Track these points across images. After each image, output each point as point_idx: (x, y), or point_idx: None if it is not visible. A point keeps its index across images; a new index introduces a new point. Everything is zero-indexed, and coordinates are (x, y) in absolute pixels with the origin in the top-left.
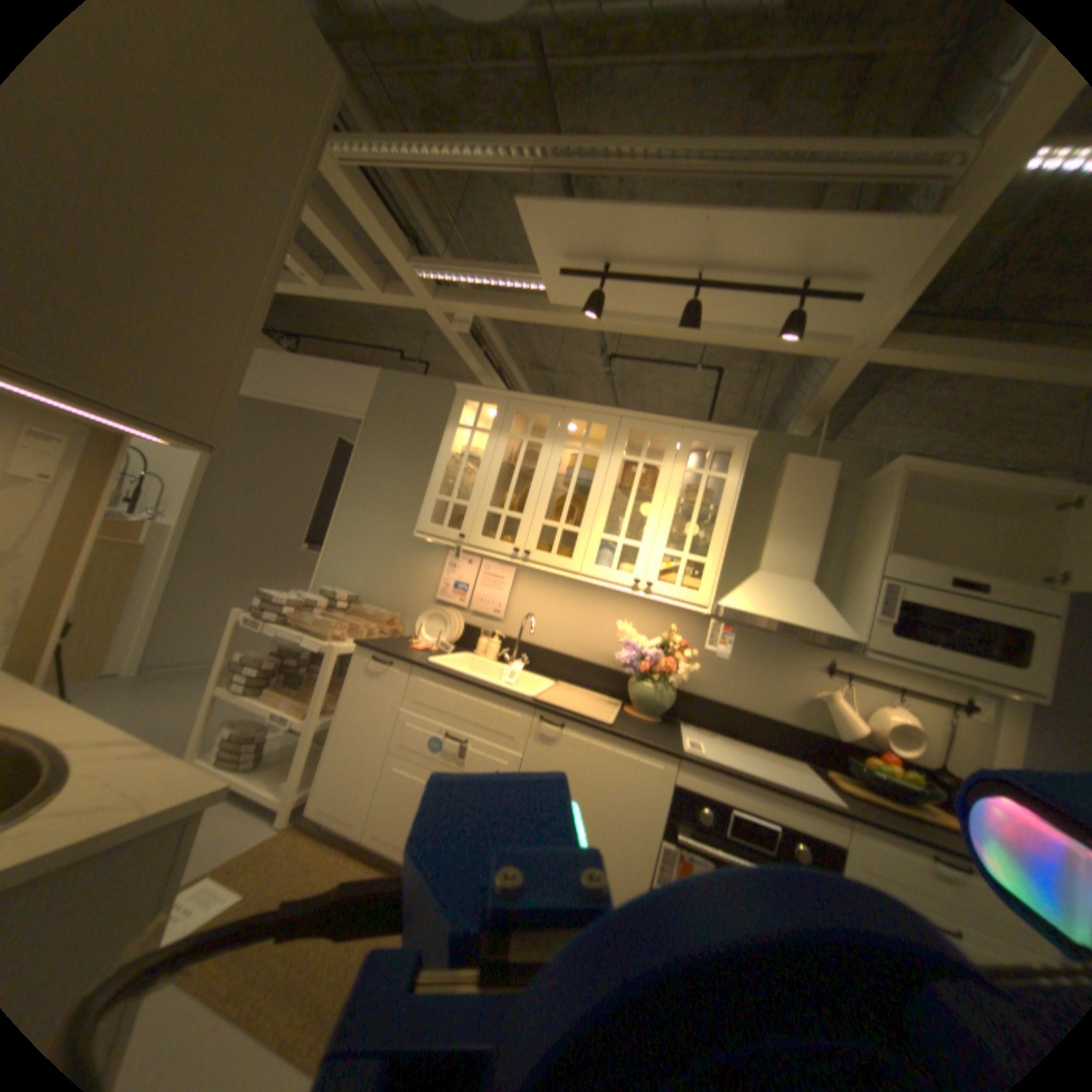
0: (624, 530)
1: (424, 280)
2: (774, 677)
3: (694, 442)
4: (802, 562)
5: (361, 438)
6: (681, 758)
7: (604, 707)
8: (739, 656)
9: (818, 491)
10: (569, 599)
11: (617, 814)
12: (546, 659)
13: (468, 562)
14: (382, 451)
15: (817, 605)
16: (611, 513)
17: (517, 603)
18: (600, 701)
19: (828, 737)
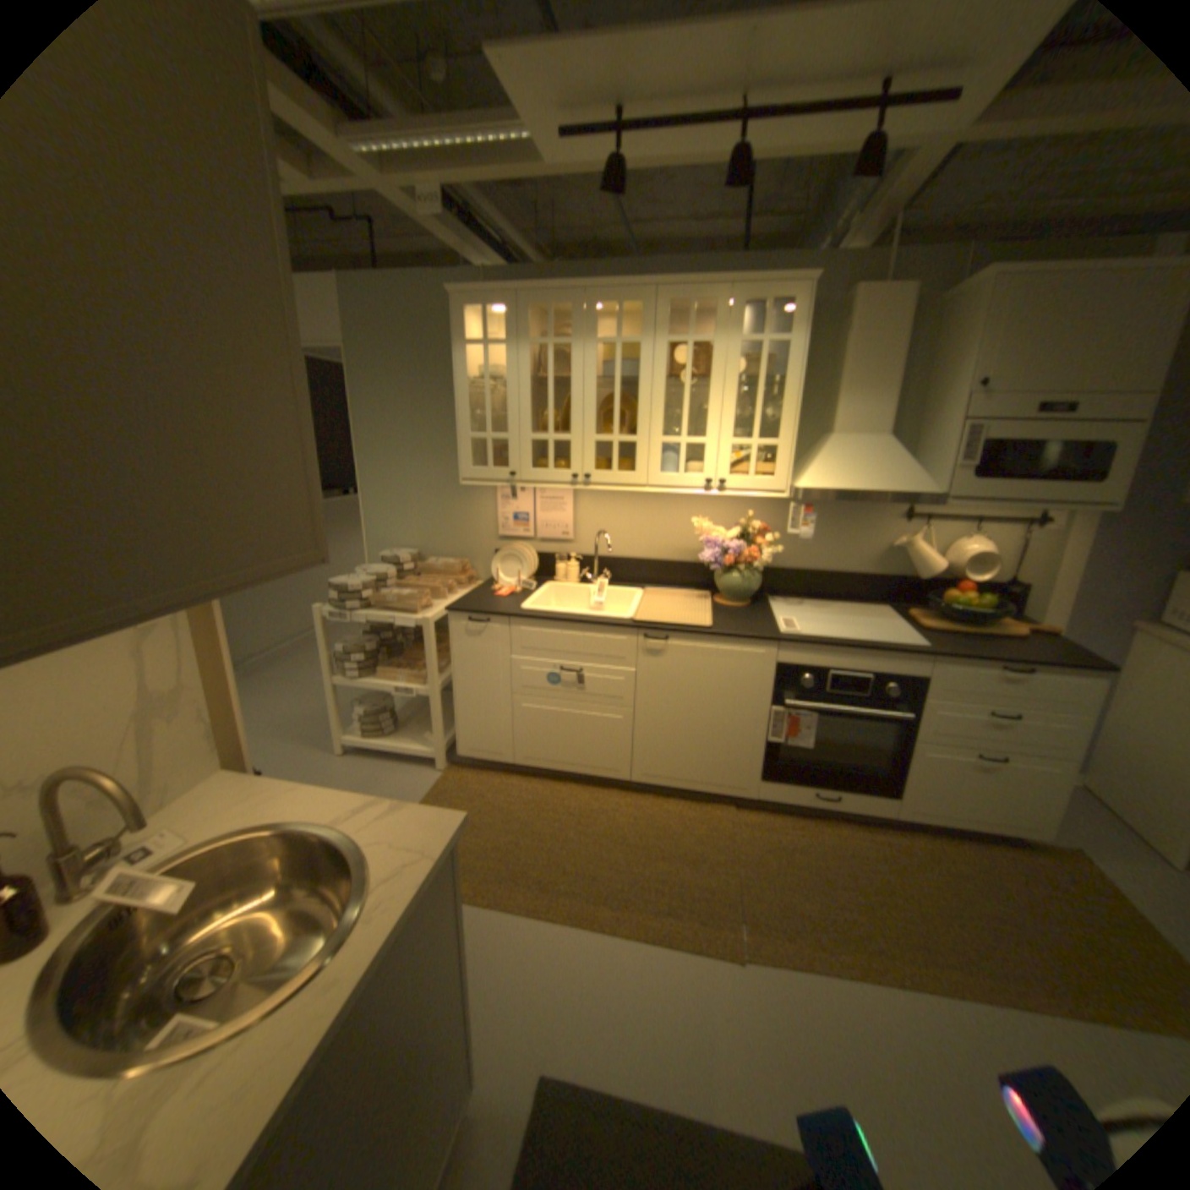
0: (684, 424)
1: (362, 154)
2: (855, 535)
3: (748, 297)
4: (880, 416)
5: (349, 375)
6: (781, 642)
7: (697, 604)
8: (818, 523)
9: (895, 325)
10: (637, 505)
11: (731, 697)
12: (627, 569)
13: (521, 491)
14: (380, 385)
15: (898, 462)
16: (665, 405)
17: (585, 521)
18: (690, 598)
19: (909, 577)
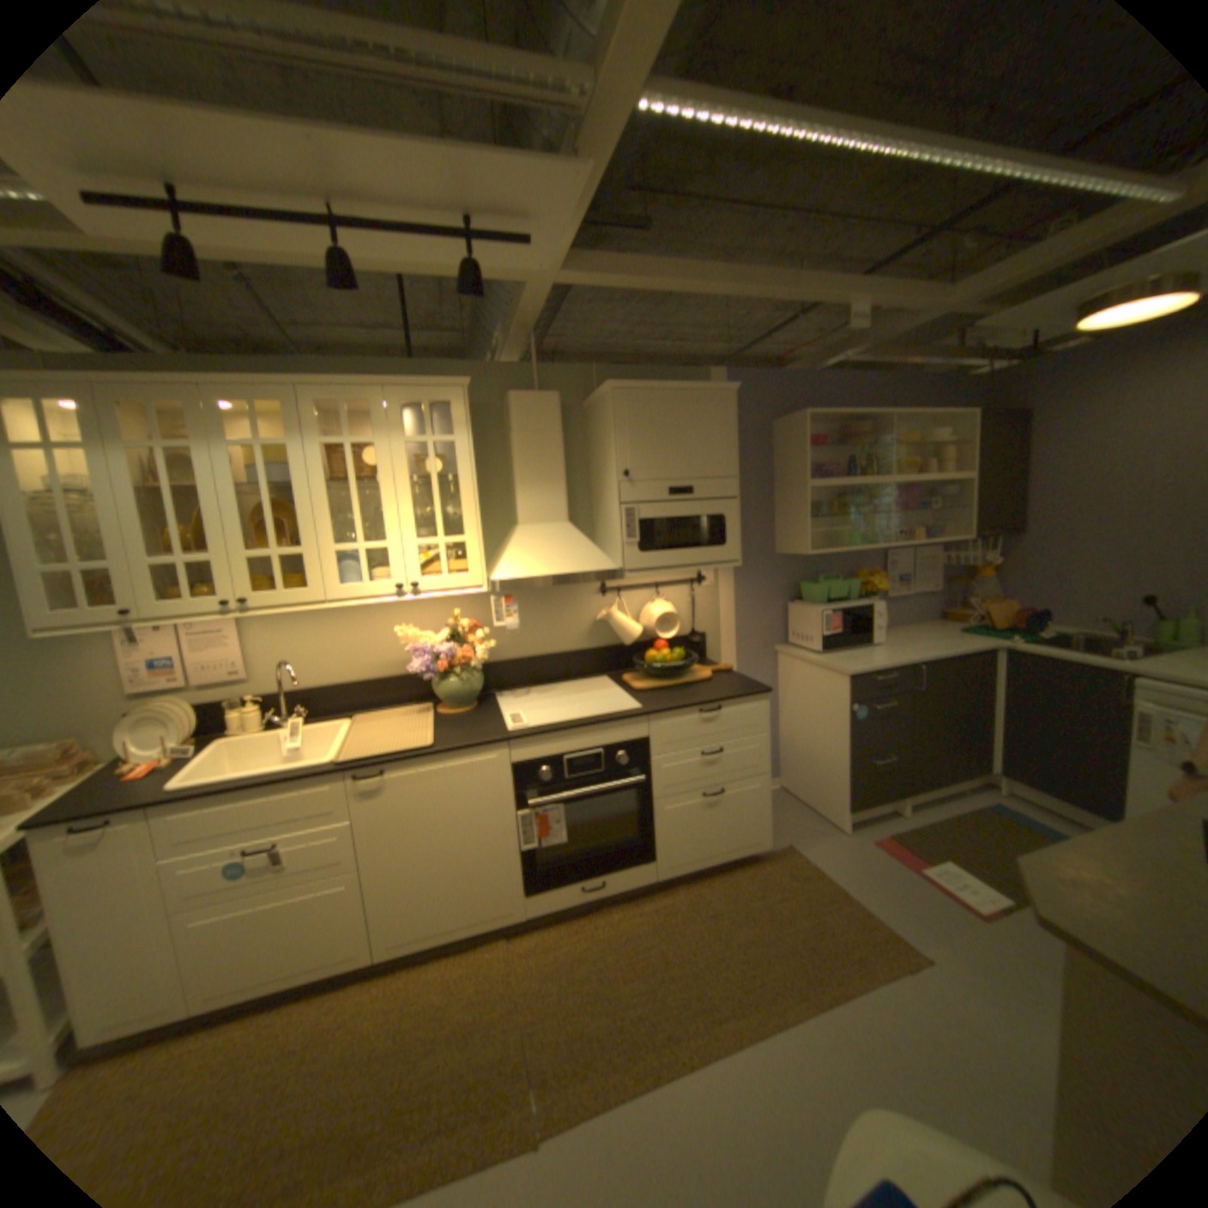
0: (361, 528)
1: None
2: (561, 616)
3: (405, 400)
4: (555, 507)
5: None
6: (509, 741)
7: (417, 720)
8: (527, 610)
9: (548, 429)
10: (326, 622)
11: (470, 816)
12: (328, 697)
13: (154, 629)
14: None
15: (578, 546)
16: (336, 509)
17: (259, 651)
18: (410, 714)
19: (615, 645)
